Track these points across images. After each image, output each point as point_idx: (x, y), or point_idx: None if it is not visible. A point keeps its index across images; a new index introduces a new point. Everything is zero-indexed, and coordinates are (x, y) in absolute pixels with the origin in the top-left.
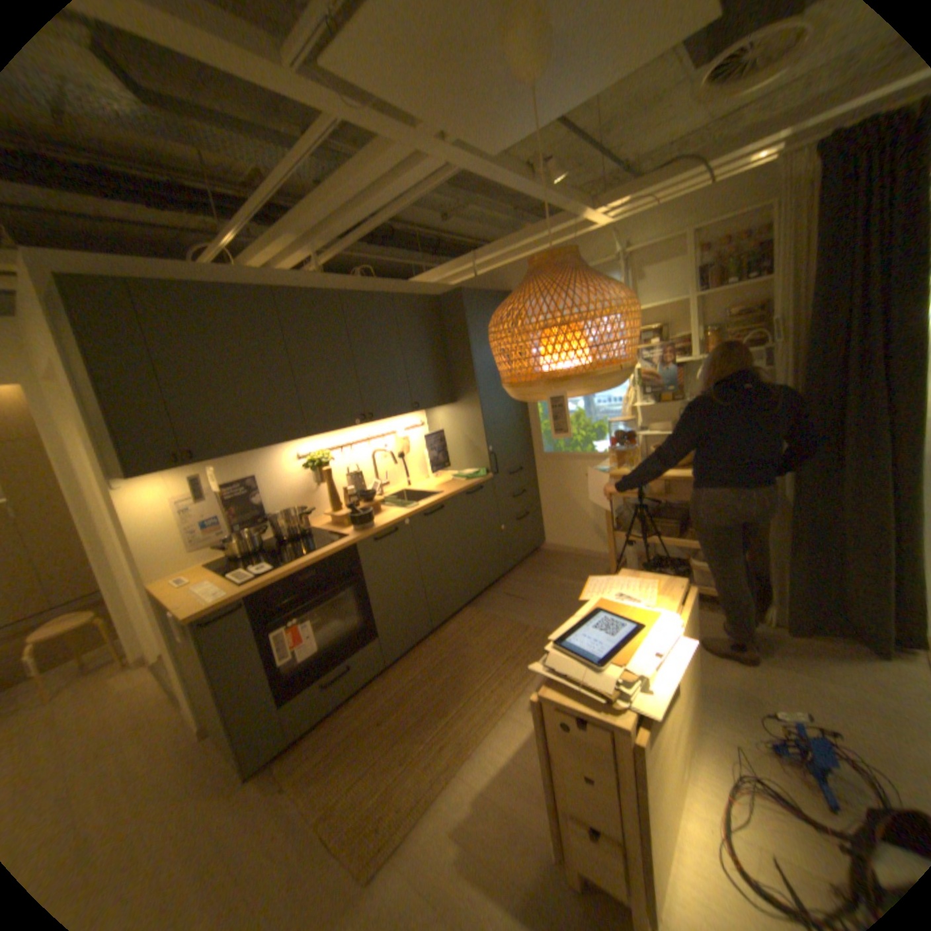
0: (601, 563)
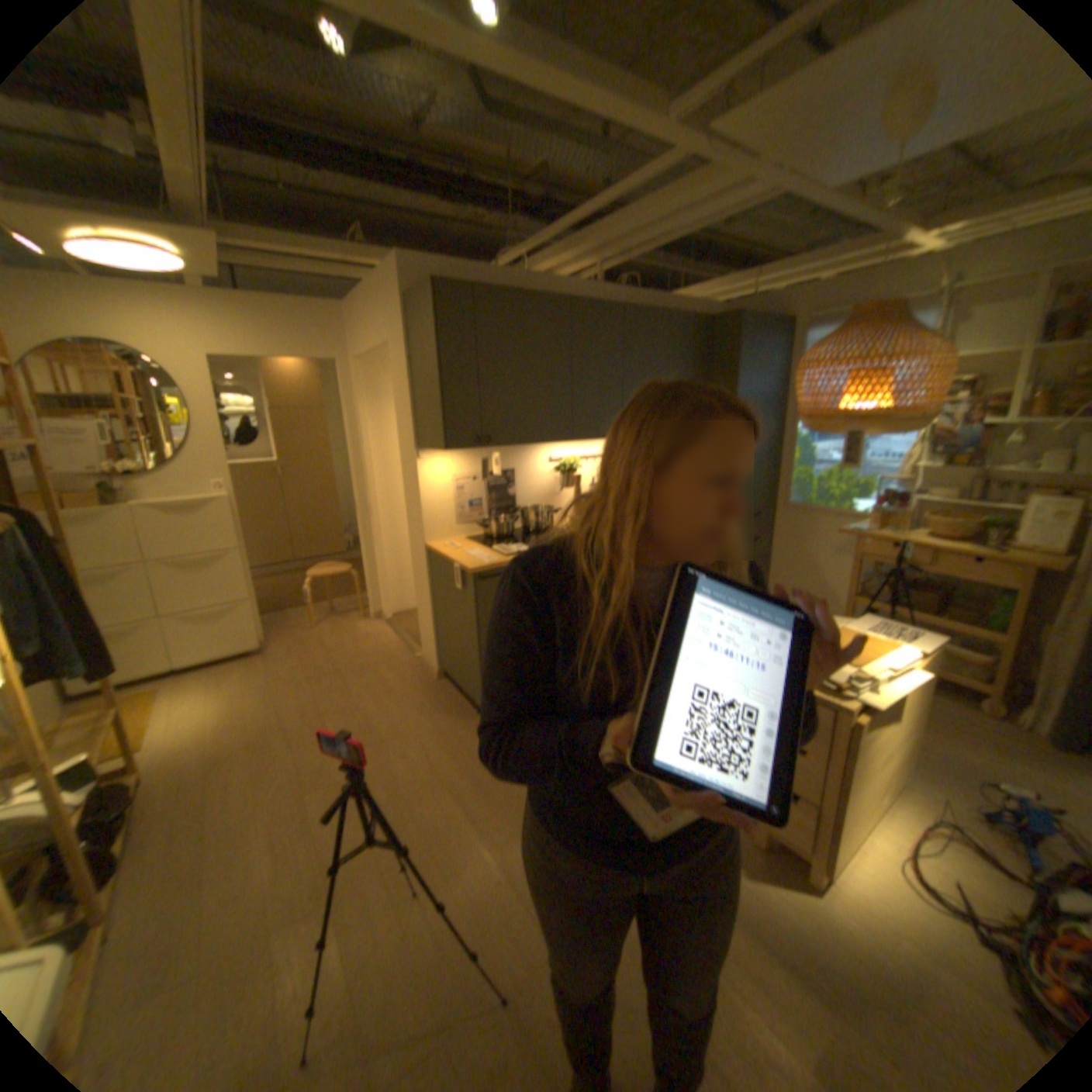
0: None
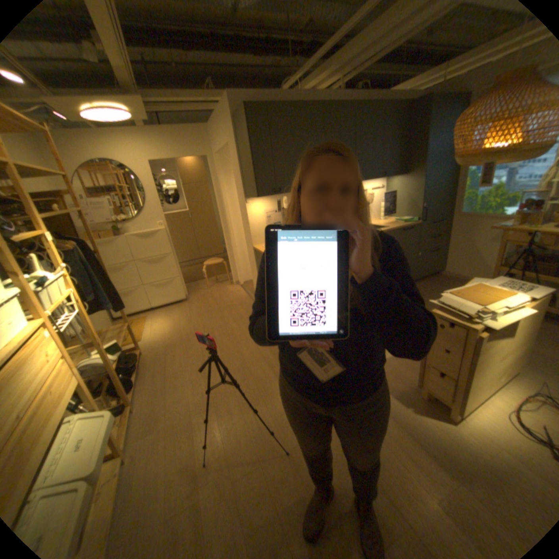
0: None
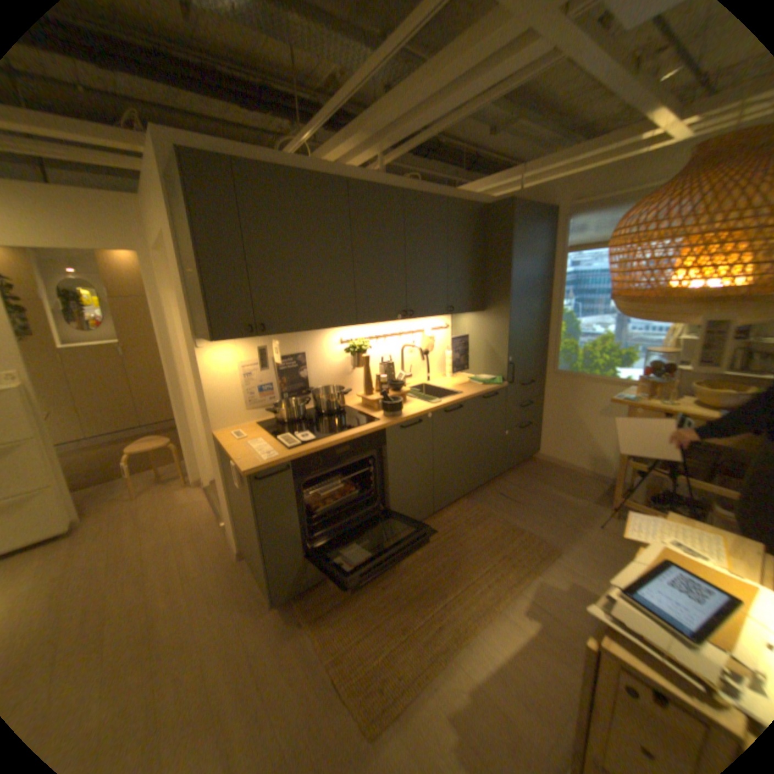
0: (598, 483)
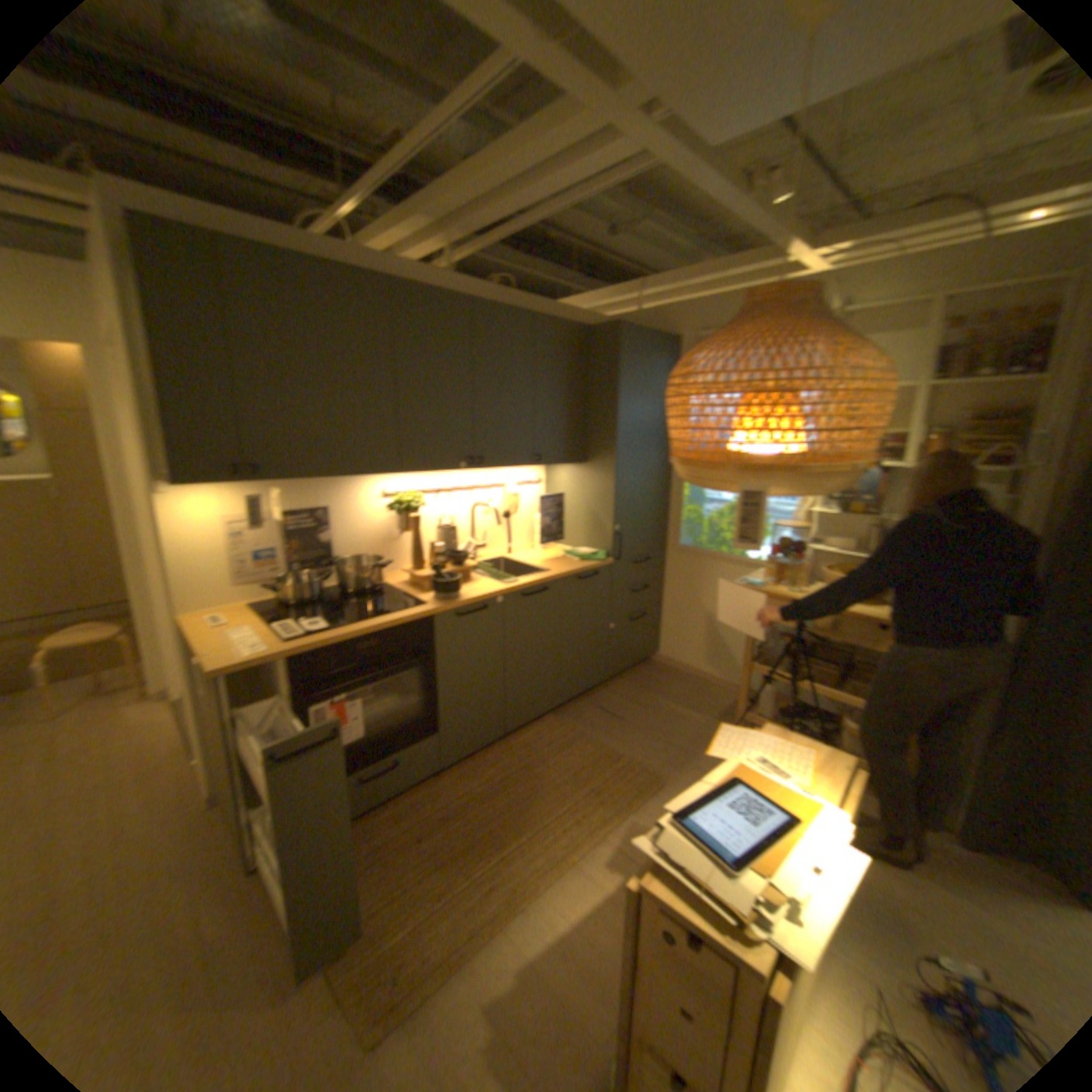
0: (724, 693)
